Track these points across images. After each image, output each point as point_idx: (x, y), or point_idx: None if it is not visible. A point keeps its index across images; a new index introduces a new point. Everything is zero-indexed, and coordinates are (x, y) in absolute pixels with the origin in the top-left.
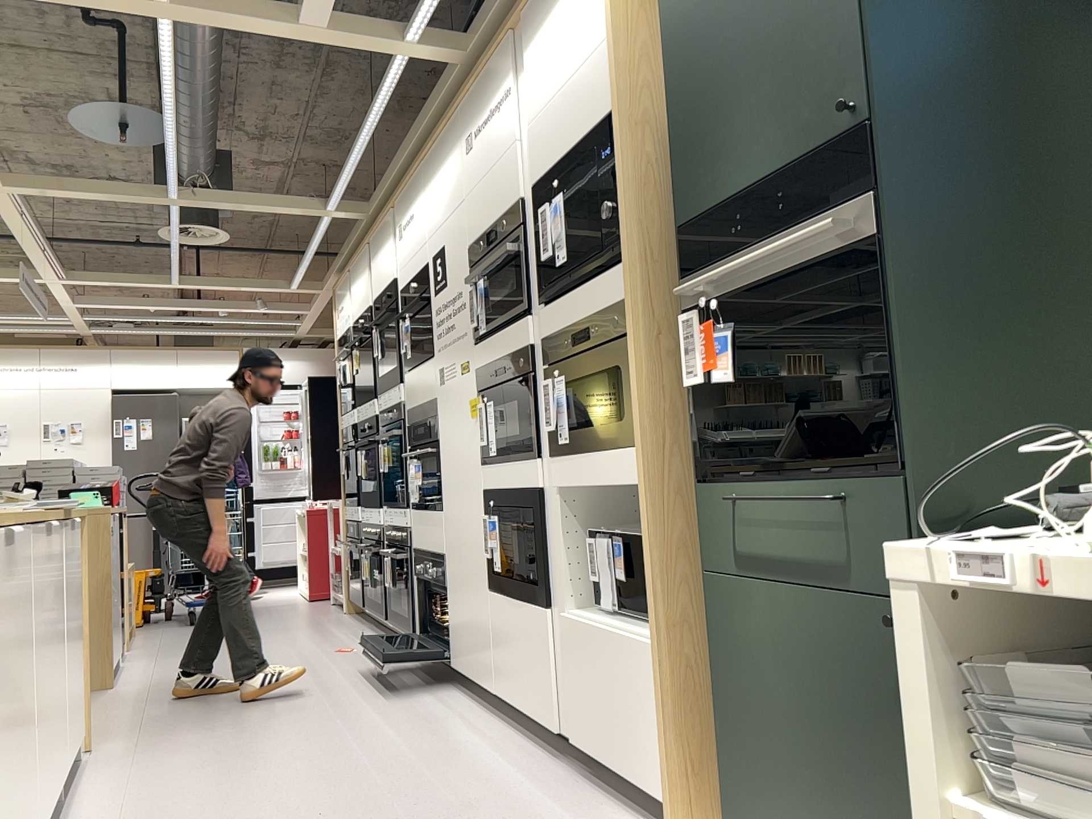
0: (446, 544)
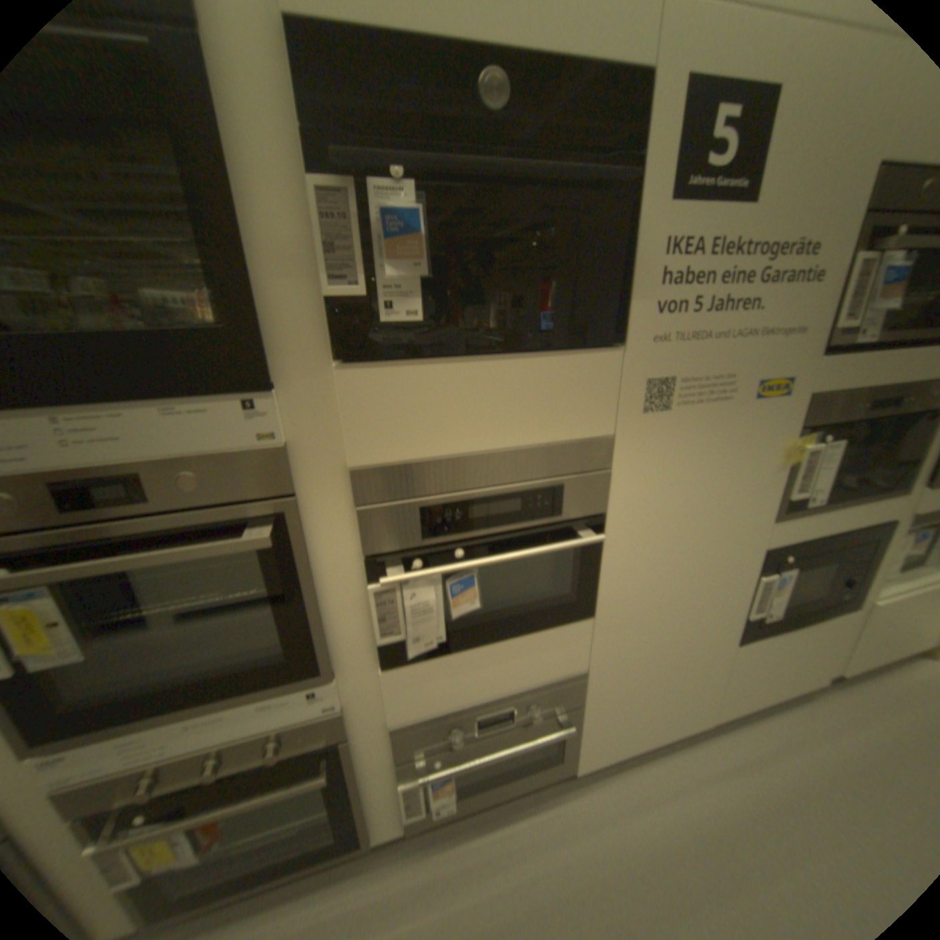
0: (603, 654)
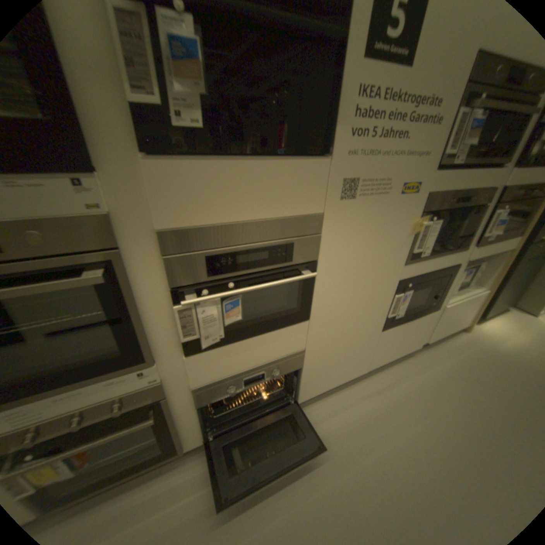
0: (313, 339)
